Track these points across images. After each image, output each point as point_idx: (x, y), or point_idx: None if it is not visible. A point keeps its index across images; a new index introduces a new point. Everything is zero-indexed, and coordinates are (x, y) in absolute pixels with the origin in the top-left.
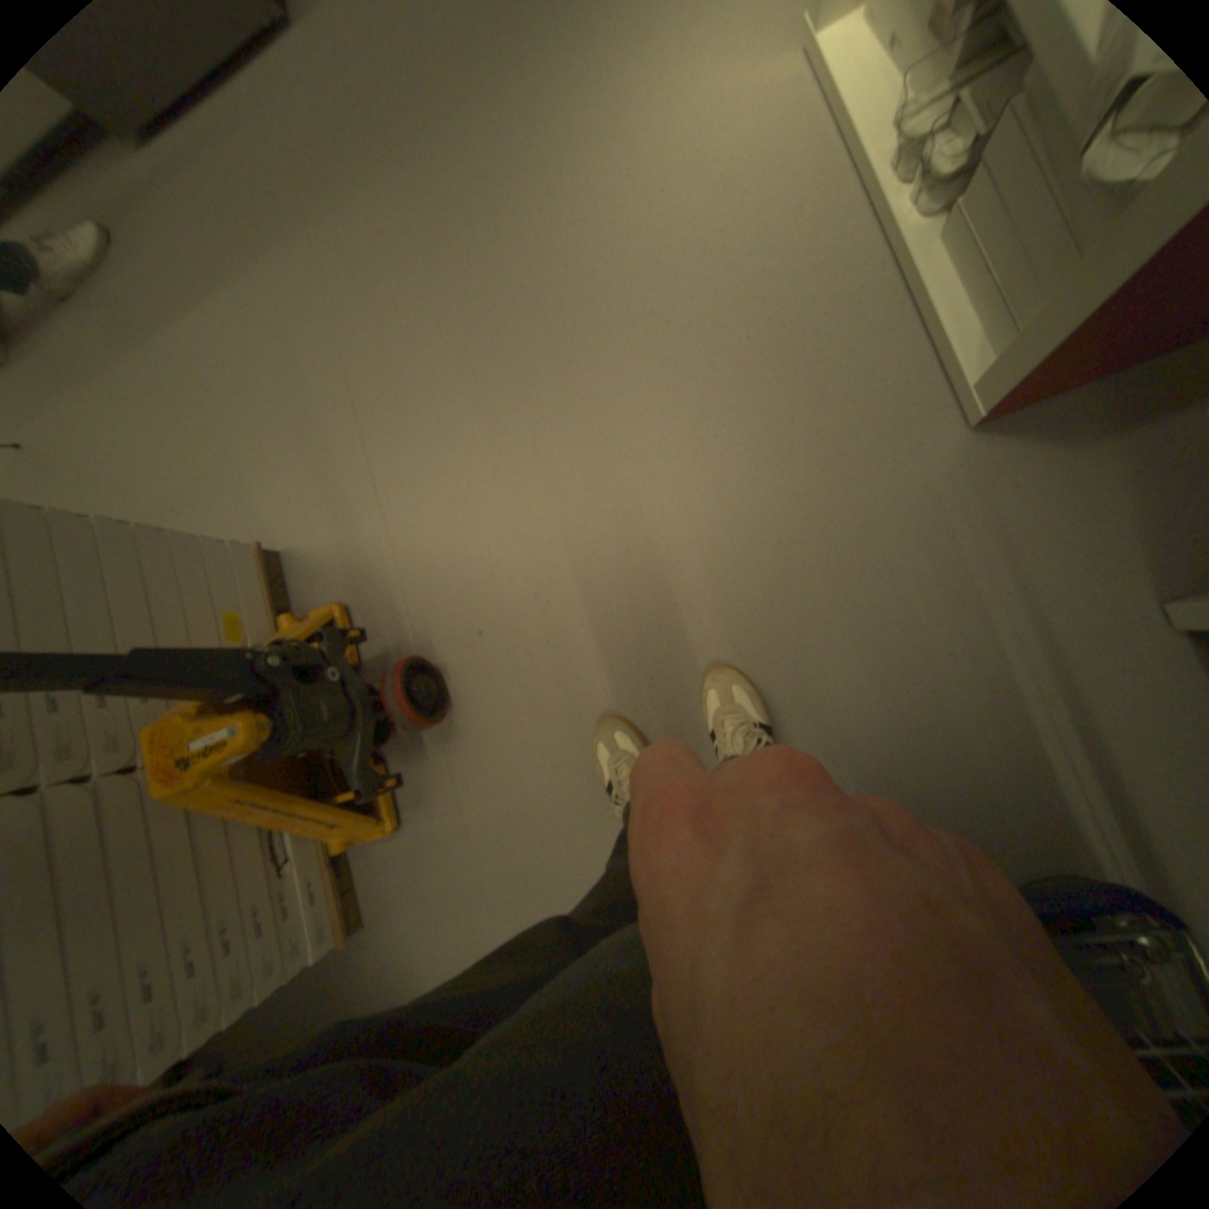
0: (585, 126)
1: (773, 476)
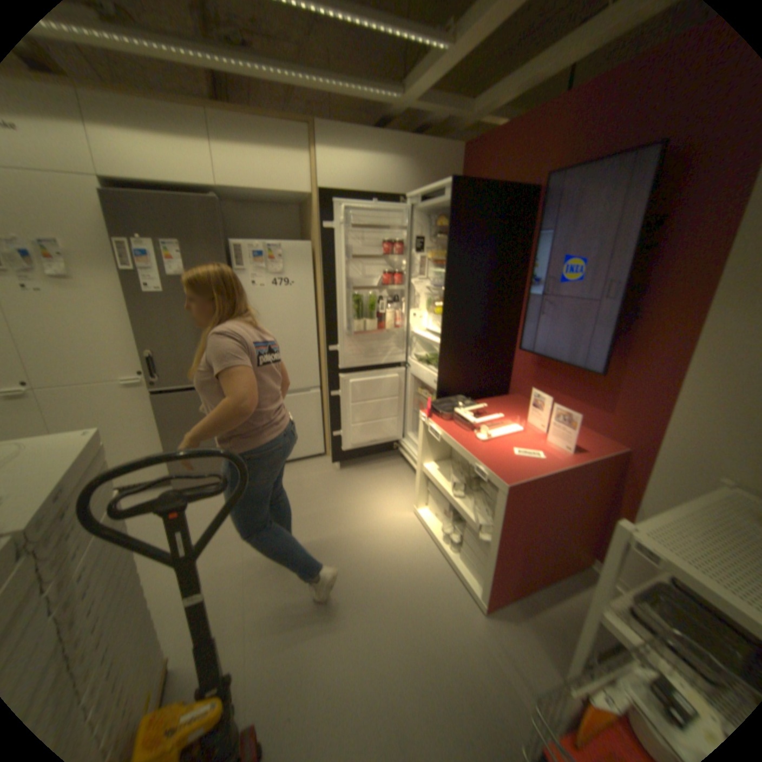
0: (352, 519)
1: (424, 635)
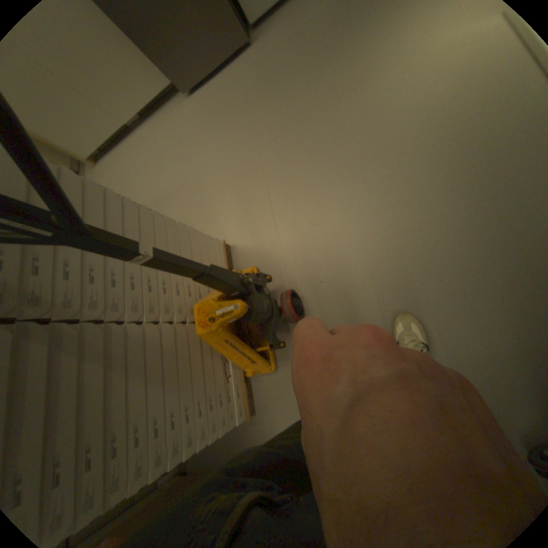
0: (383, 63)
1: (486, 209)
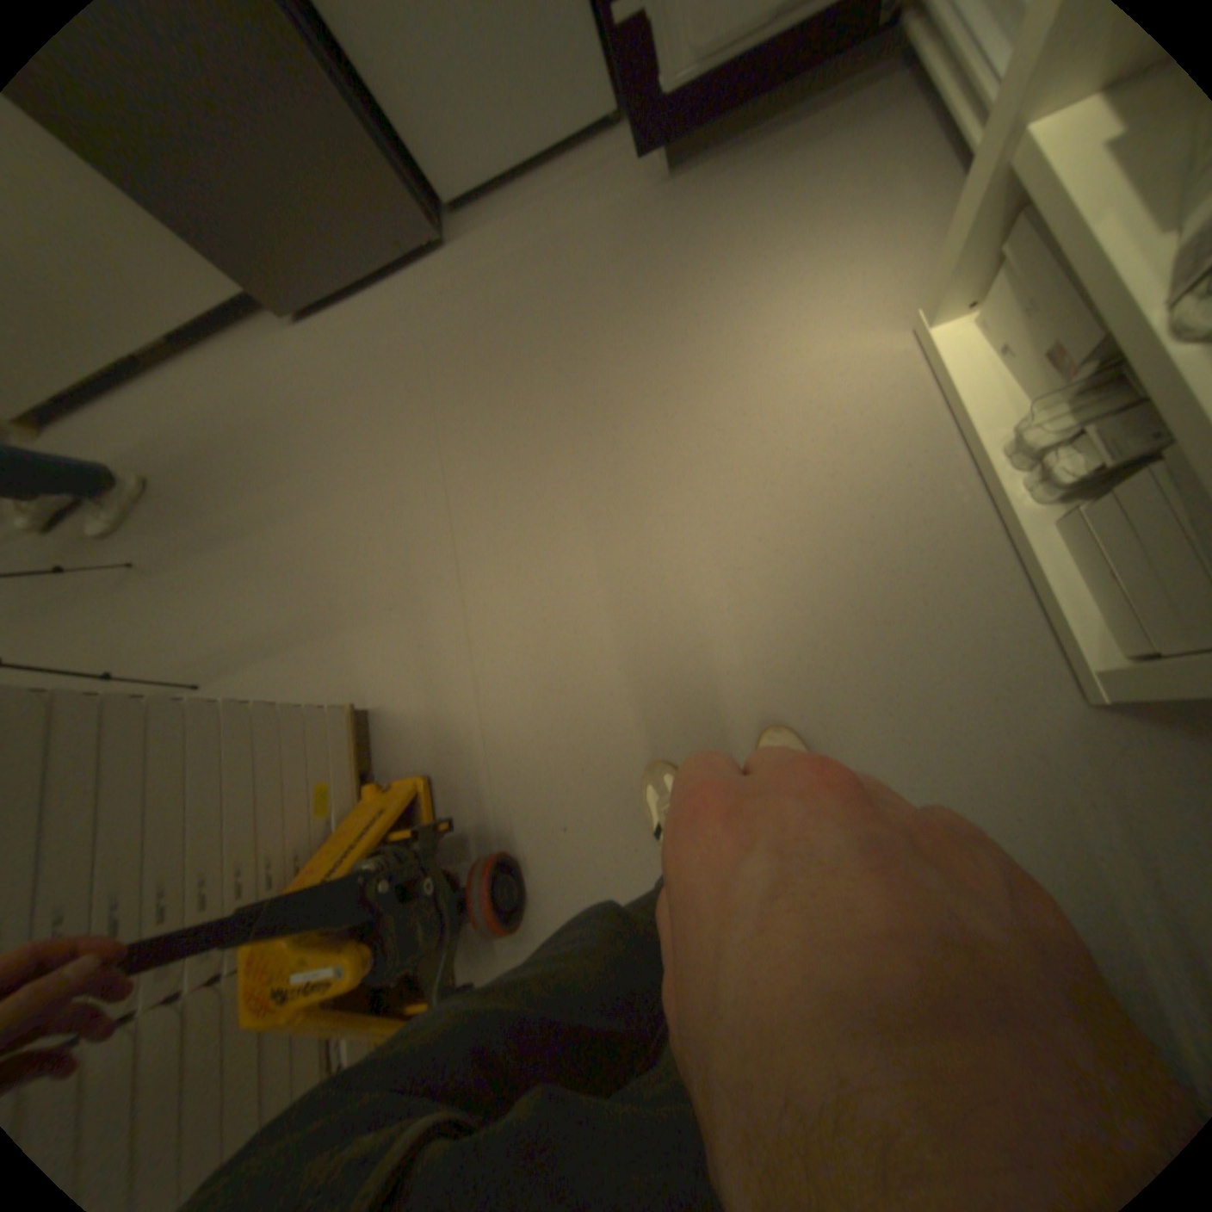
0: (705, 366)
1: (880, 719)
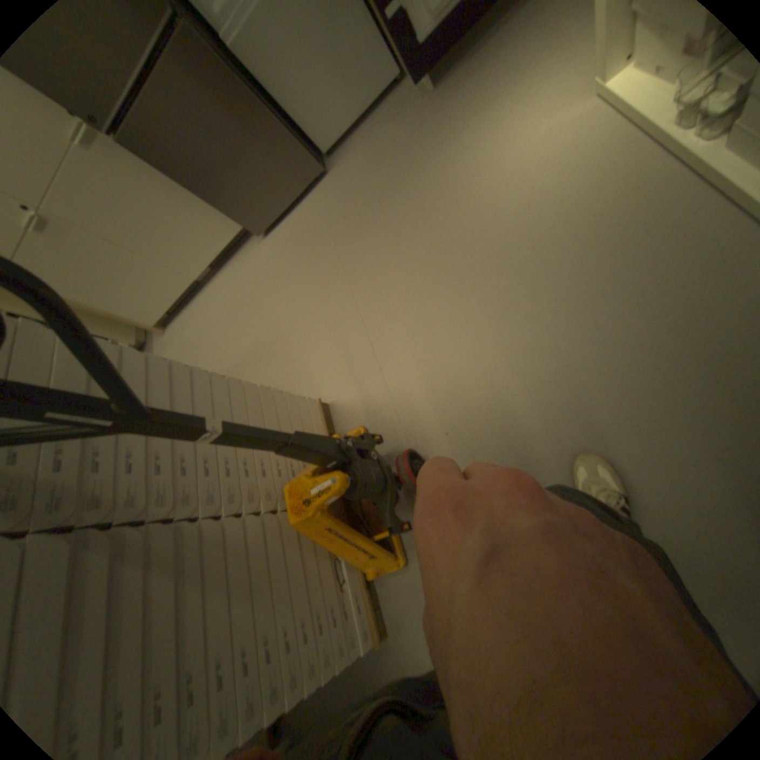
0: (476, 166)
1: (636, 309)
